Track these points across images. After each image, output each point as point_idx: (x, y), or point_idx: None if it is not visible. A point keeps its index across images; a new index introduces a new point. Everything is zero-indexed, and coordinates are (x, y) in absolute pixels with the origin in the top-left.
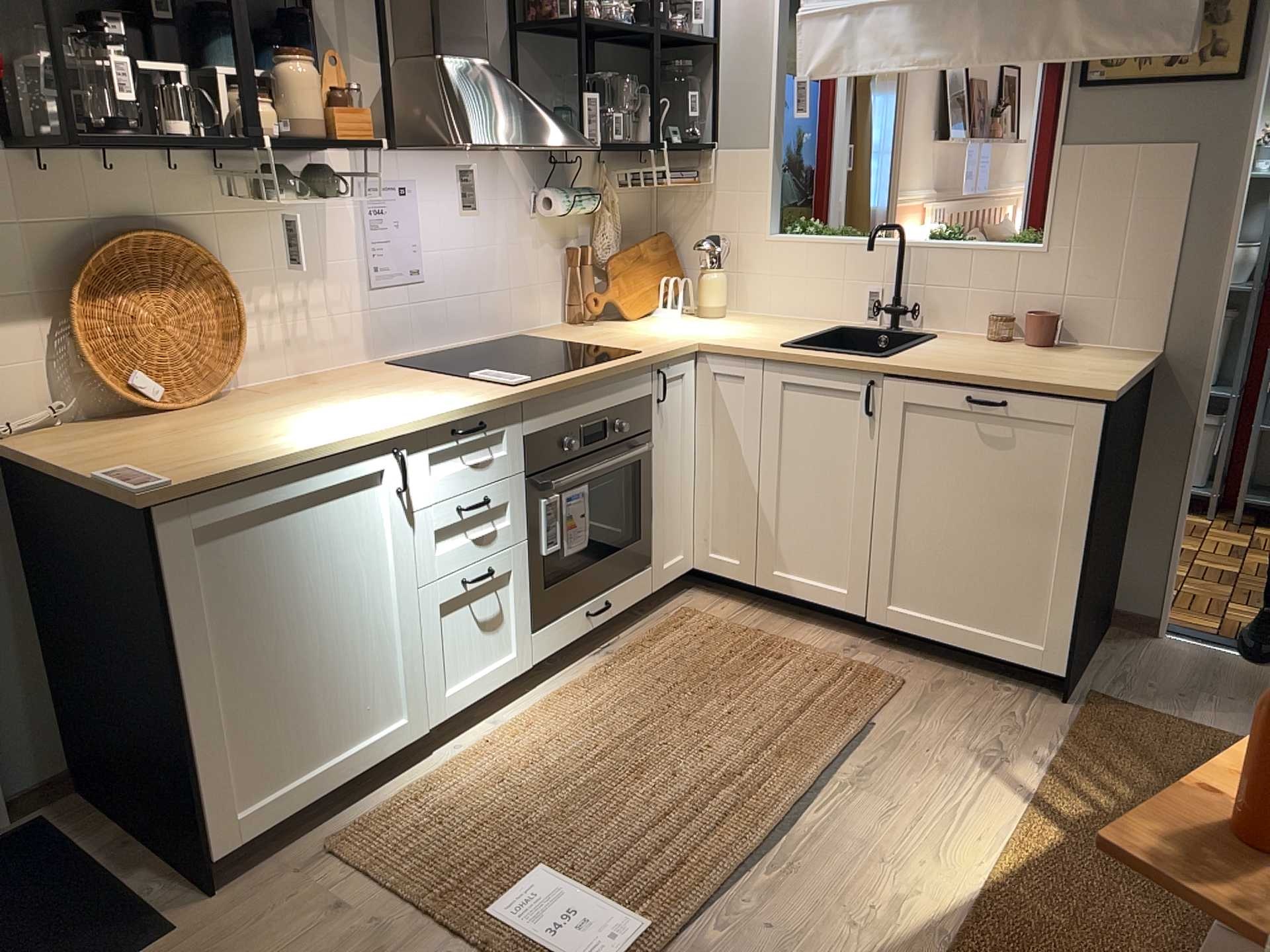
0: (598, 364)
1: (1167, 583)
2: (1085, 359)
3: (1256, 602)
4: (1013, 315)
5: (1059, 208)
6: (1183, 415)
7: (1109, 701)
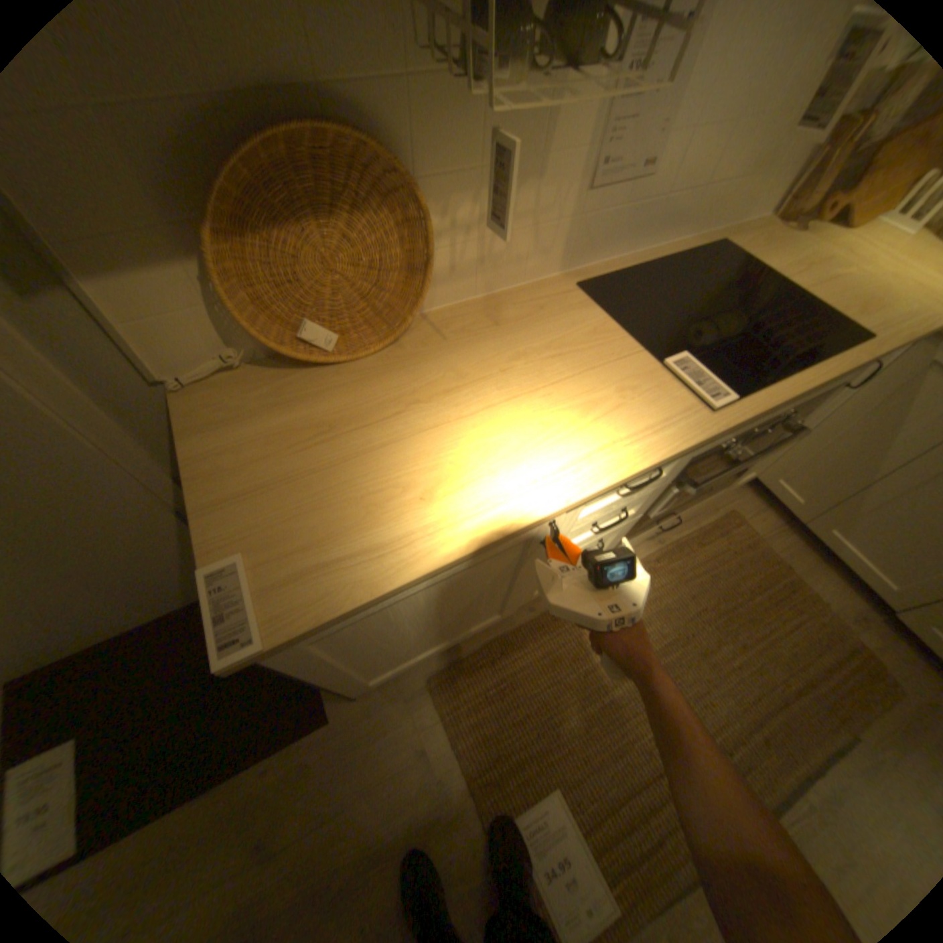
0: (820, 364)
1: None
2: None
3: None
4: None
5: None
6: None
7: None
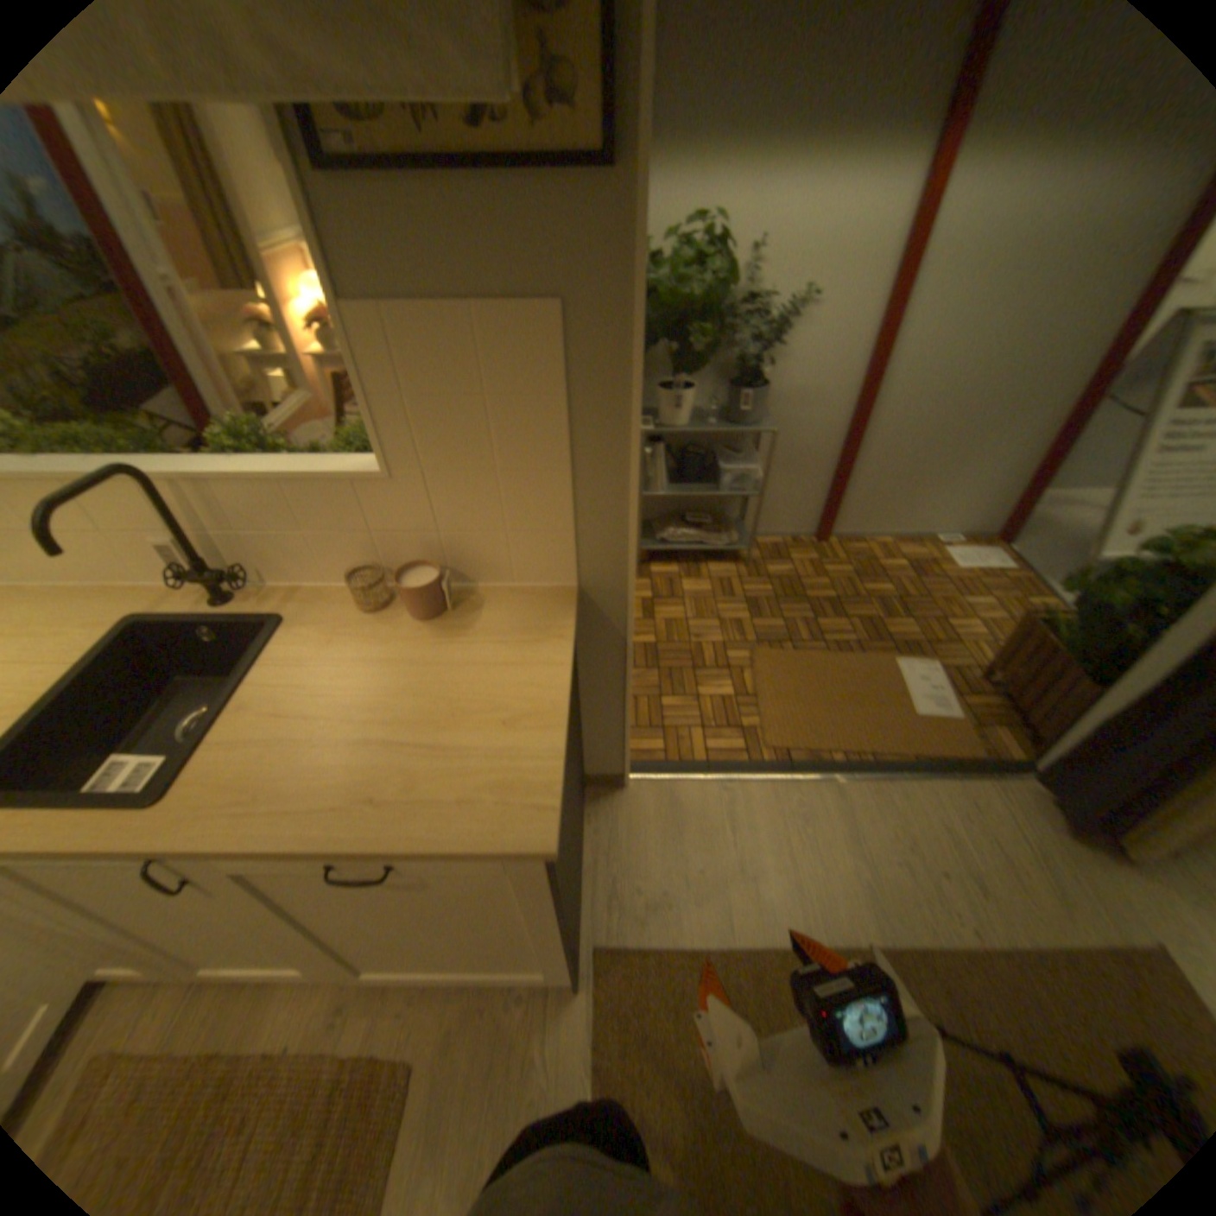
0: None
1: (623, 757)
2: (491, 654)
3: (677, 688)
4: (382, 560)
5: (383, 414)
6: (612, 638)
7: (610, 961)
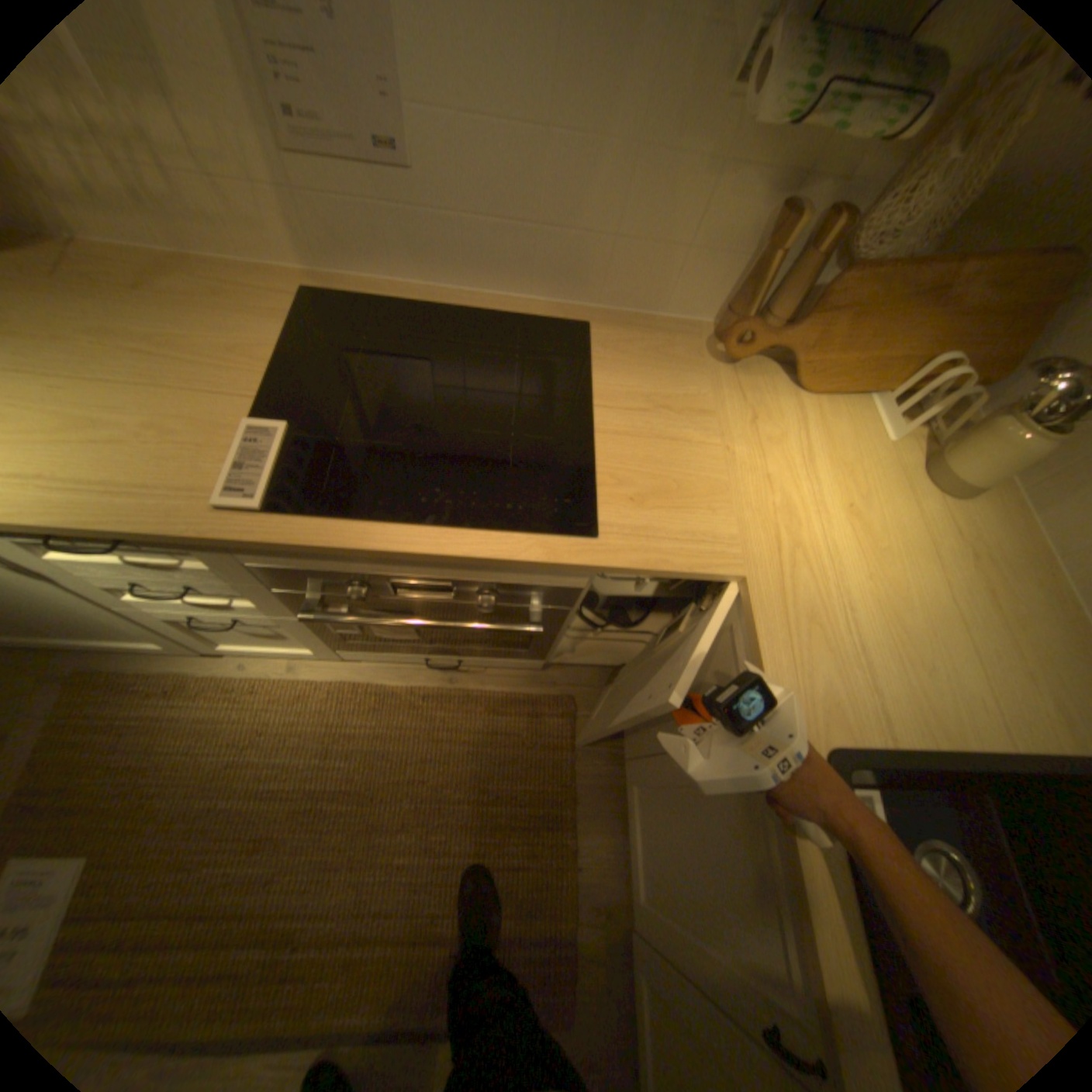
0: (456, 530)
1: None
2: None
3: None
4: None
5: None
6: None
7: None
